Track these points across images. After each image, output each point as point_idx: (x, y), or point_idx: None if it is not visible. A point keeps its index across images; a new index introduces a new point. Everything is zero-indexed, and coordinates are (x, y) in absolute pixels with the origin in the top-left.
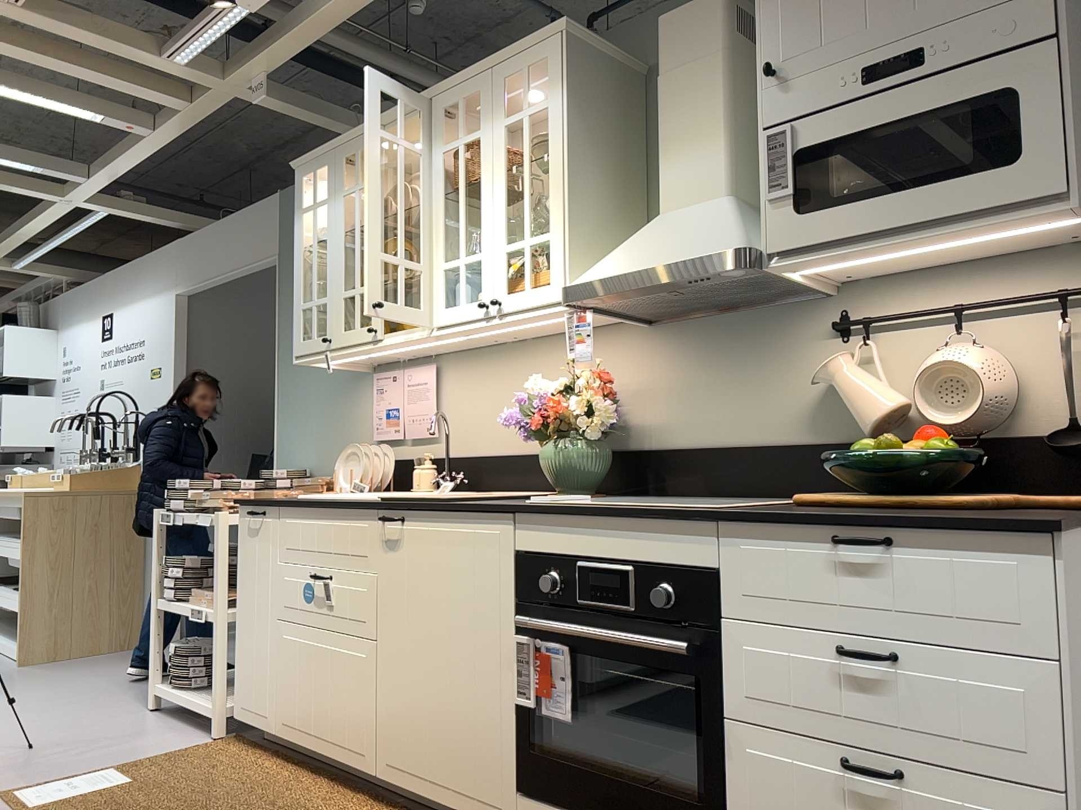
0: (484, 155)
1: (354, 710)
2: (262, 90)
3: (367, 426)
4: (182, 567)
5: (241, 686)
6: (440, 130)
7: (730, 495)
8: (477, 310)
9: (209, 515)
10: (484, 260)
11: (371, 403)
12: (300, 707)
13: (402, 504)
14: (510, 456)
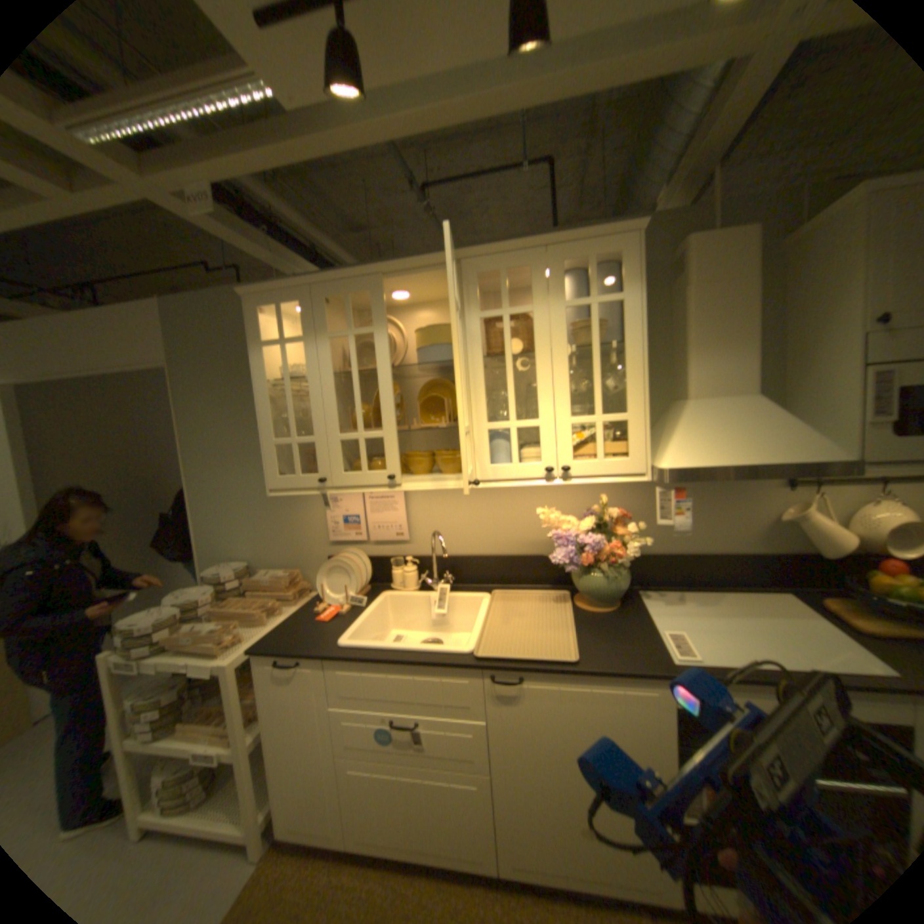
0: (539, 330)
1: (465, 833)
2: (203, 201)
3: (318, 529)
4: (153, 709)
5: (284, 817)
6: (474, 295)
7: (704, 589)
8: (537, 472)
9: (205, 669)
10: (545, 430)
11: (321, 510)
12: (384, 832)
13: (524, 670)
14: (492, 557)
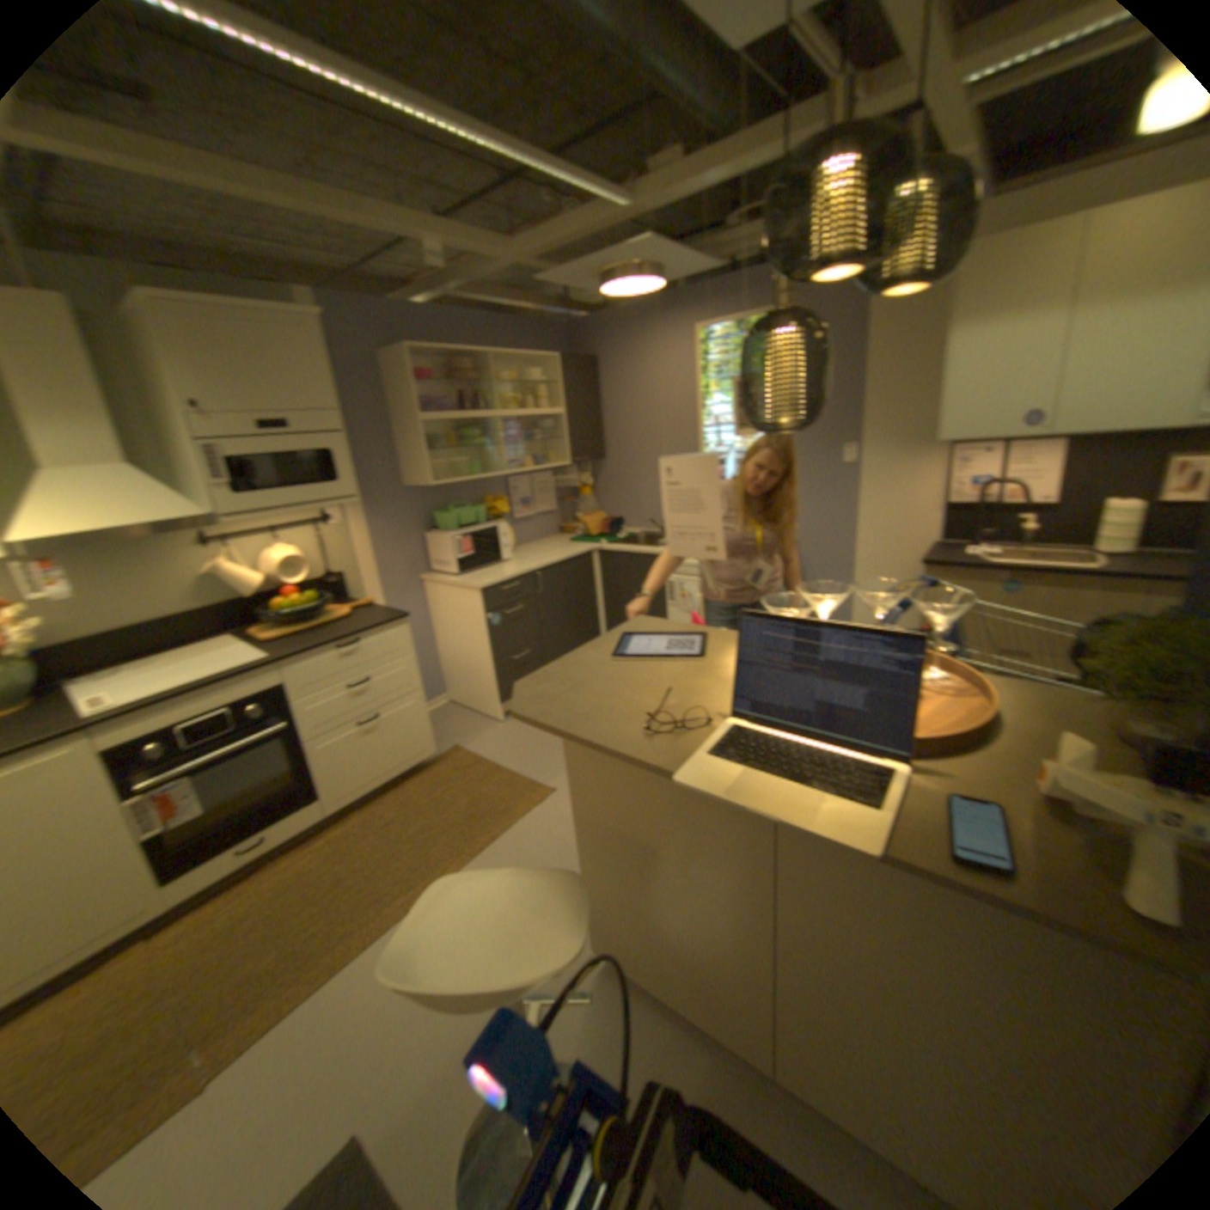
0: None
1: None
2: None
3: None
4: None
5: None
6: None
7: (141, 658)
8: None
9: None
10: None
11: None
12: None
13: None
14: None
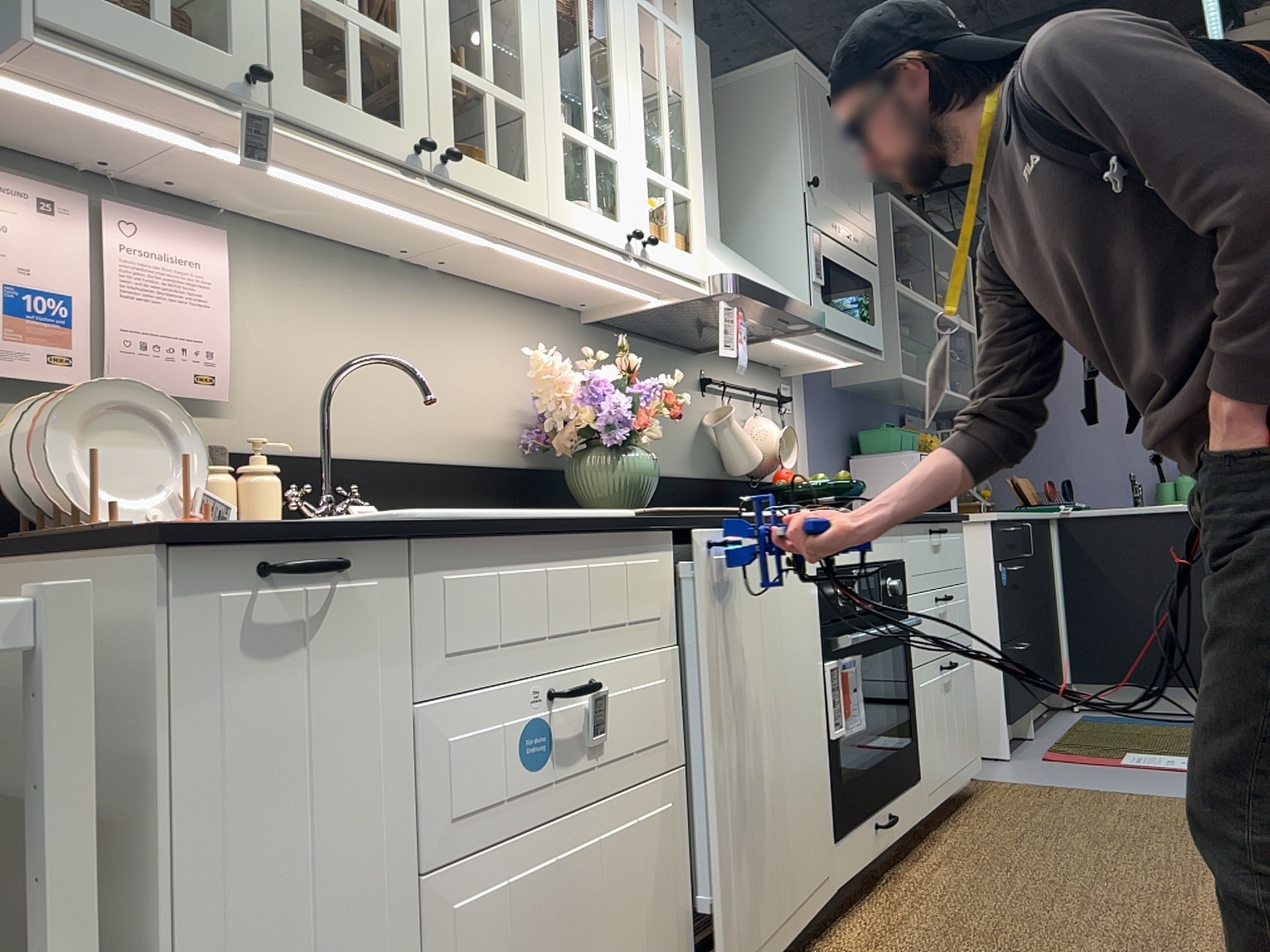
0: (616, 13)
1: (657, 924)
2: None
3: None
4: None
5: None
6: None
7: None
8: (618, 234)
9: None
10: (624, 170)
11: None
12: None
13: (716, 520)
14: (409, 462)
